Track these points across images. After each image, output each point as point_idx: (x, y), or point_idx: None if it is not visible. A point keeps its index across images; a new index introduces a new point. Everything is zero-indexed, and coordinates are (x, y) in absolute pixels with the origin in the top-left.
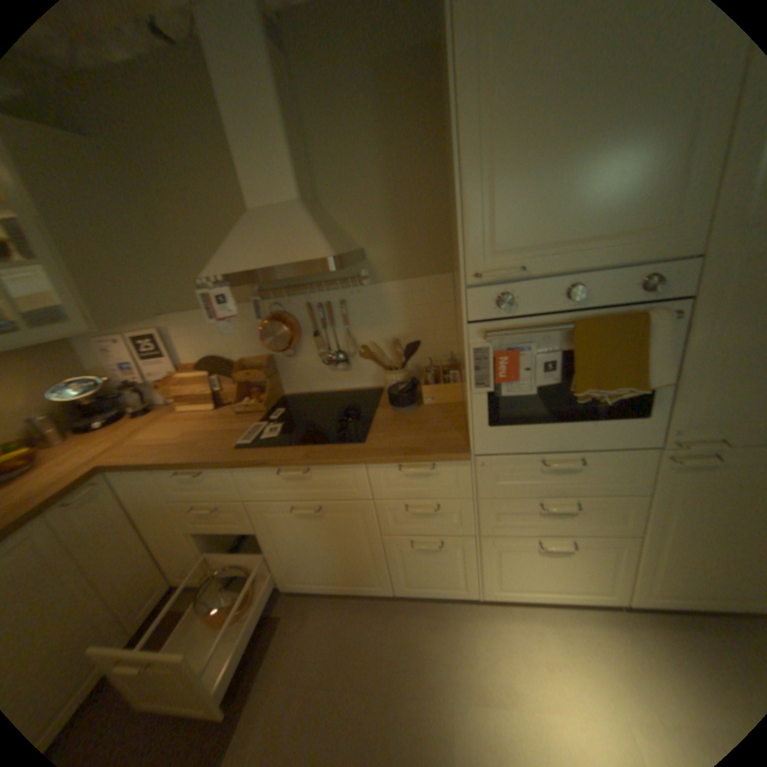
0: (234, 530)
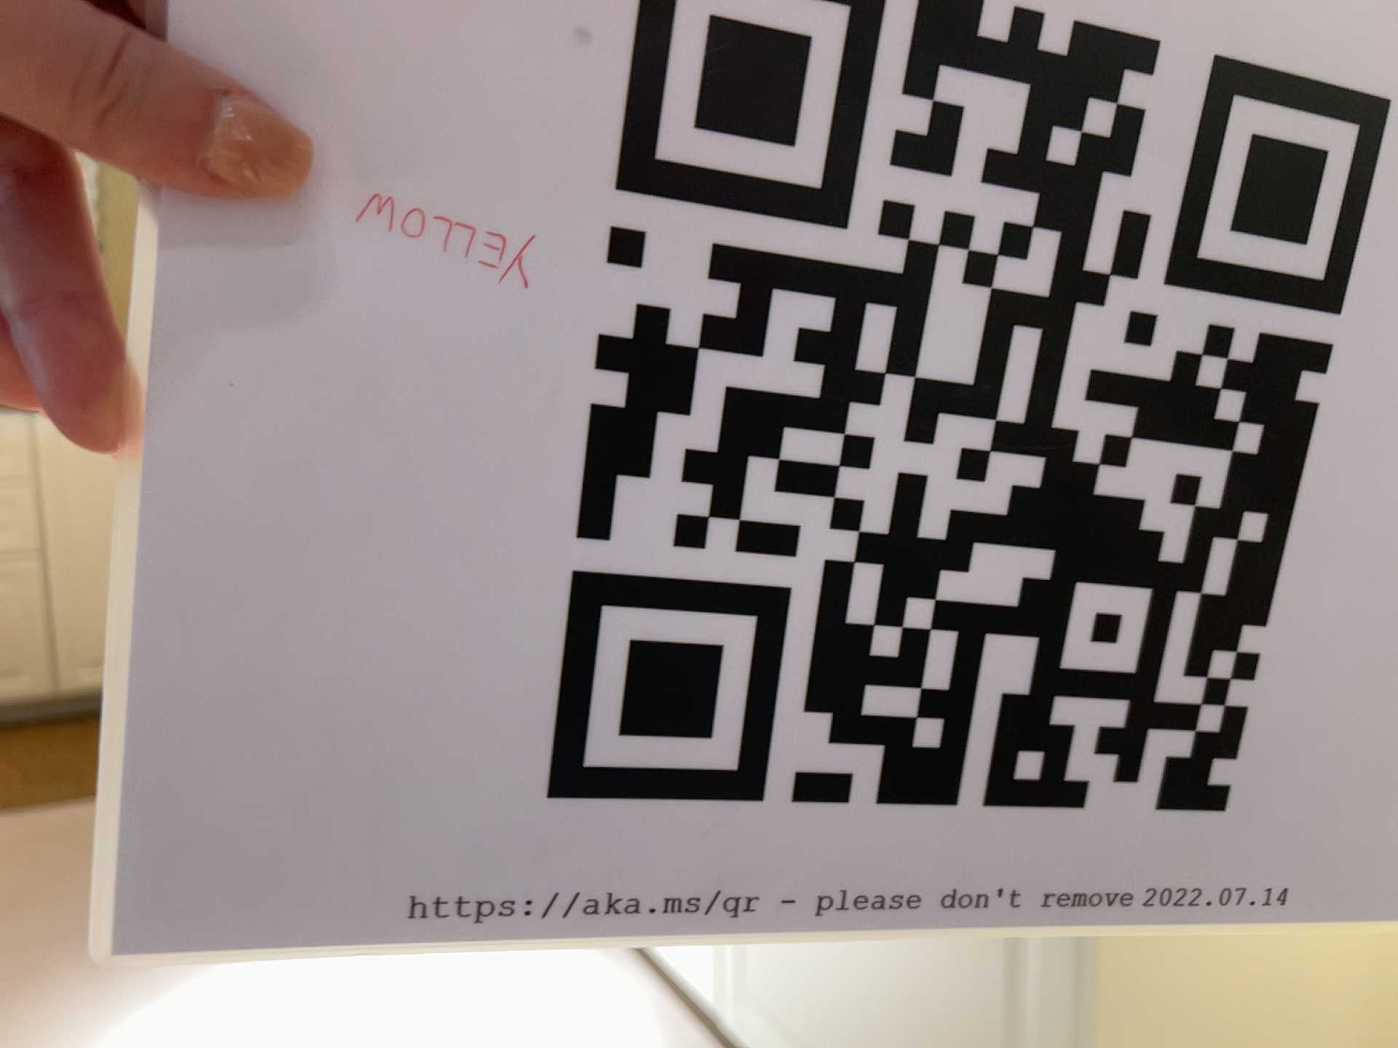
0: None
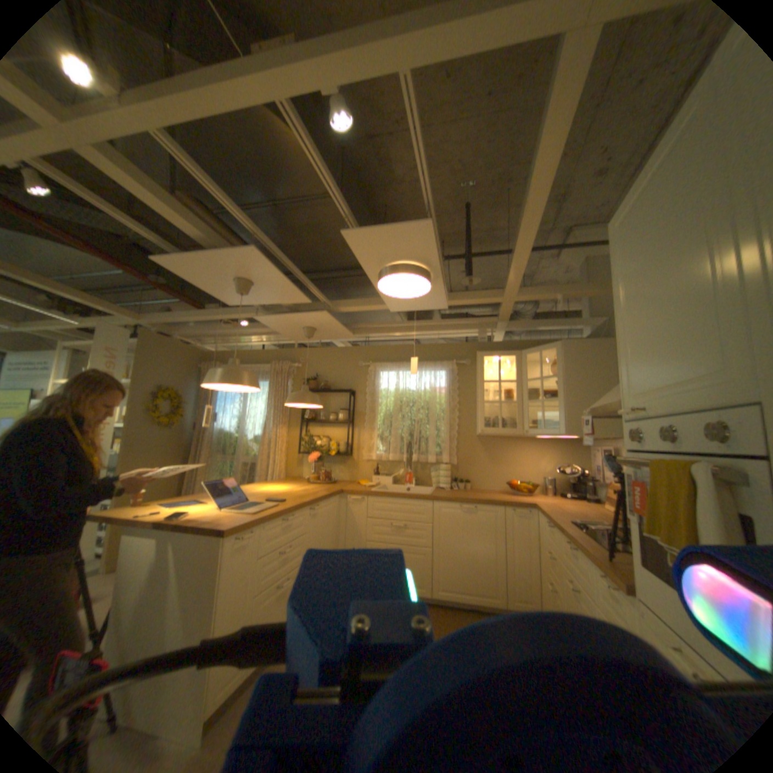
0: (558, 585)
